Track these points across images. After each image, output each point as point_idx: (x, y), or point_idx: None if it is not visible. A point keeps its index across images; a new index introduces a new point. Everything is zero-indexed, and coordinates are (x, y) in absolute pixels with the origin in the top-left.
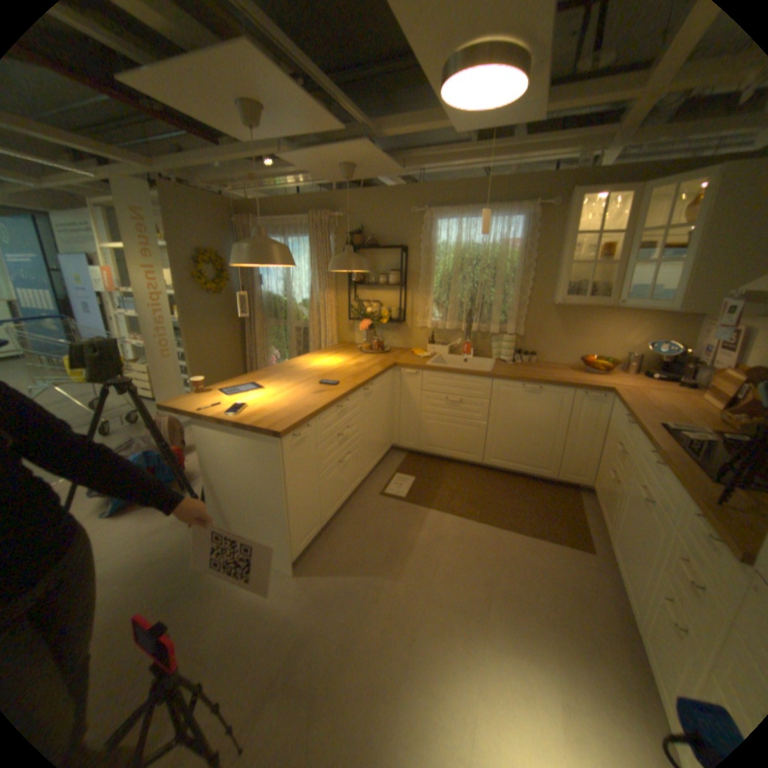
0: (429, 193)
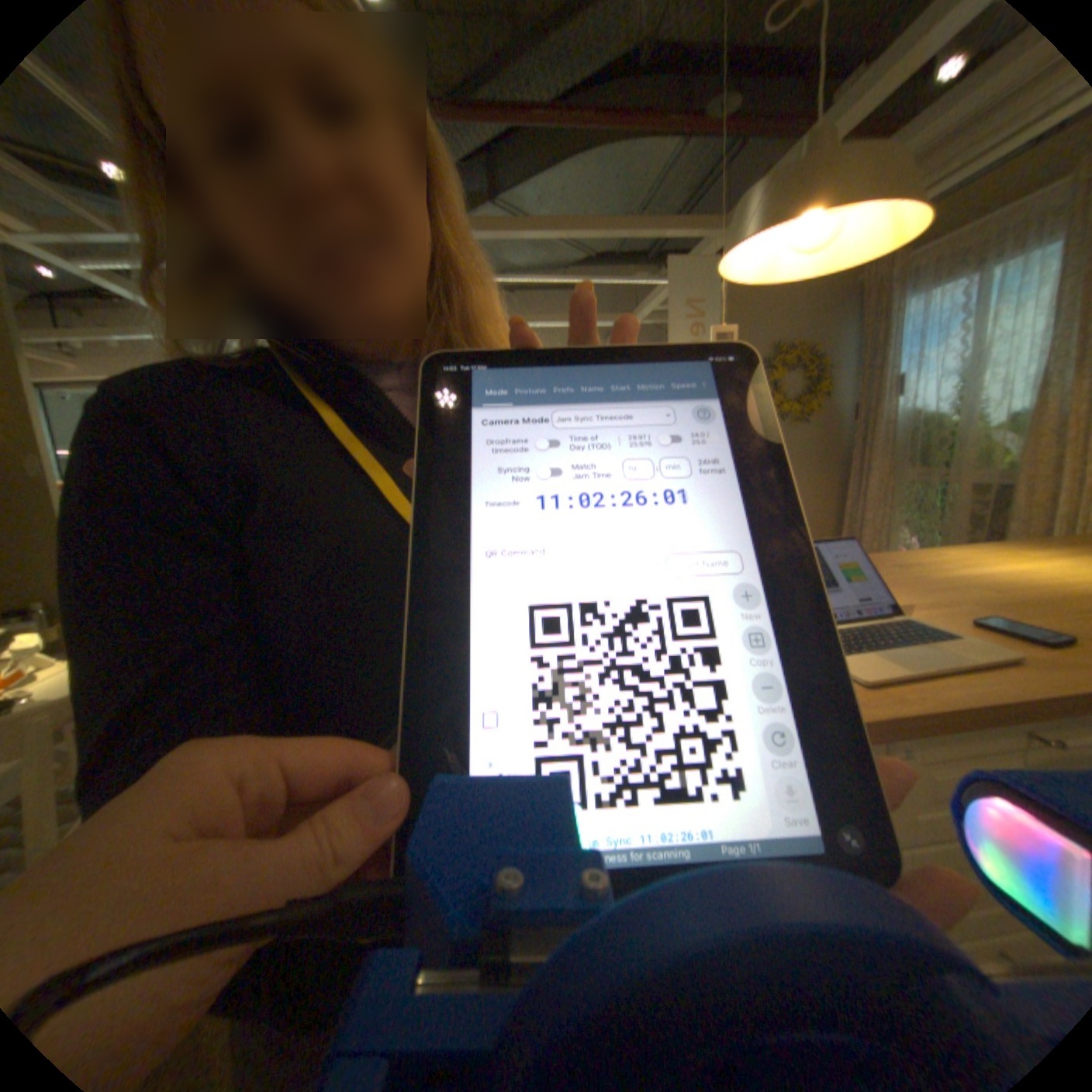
0: None
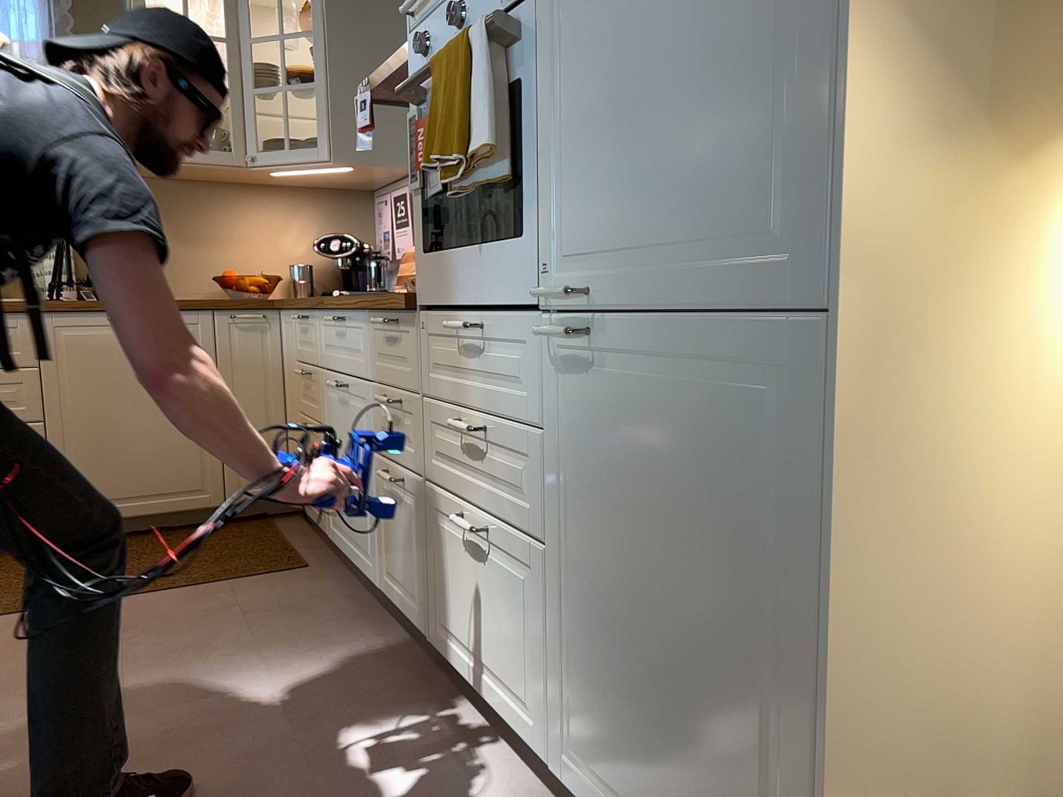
0: None
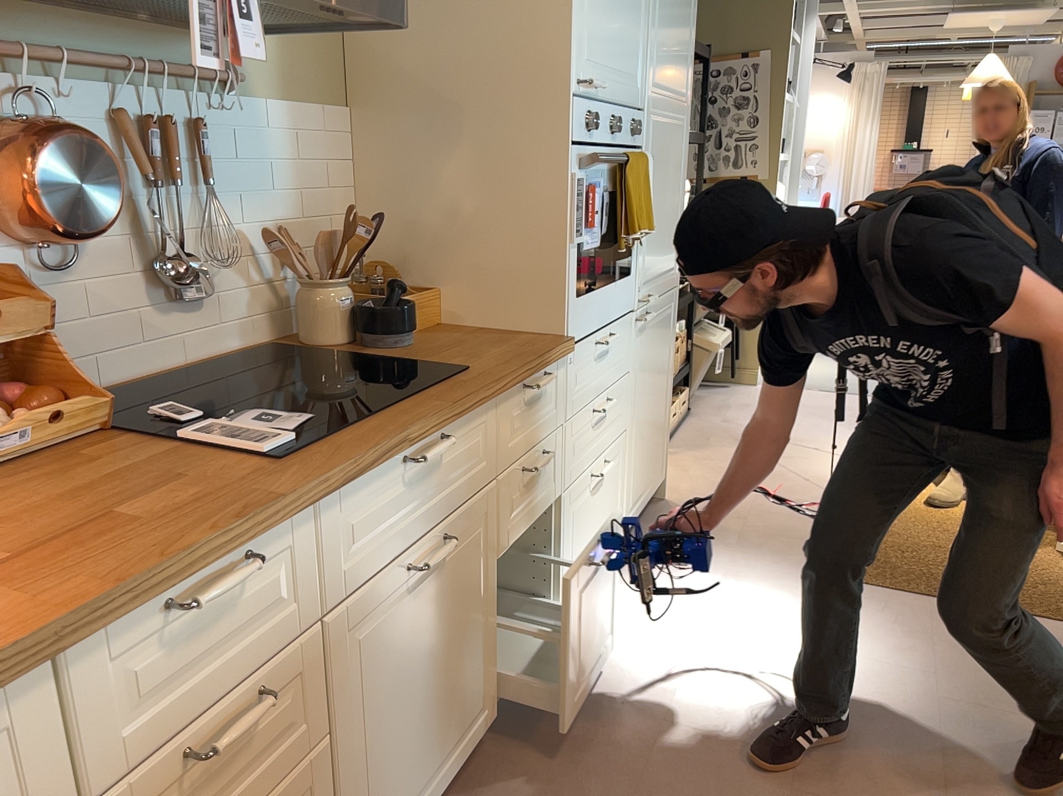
0: None
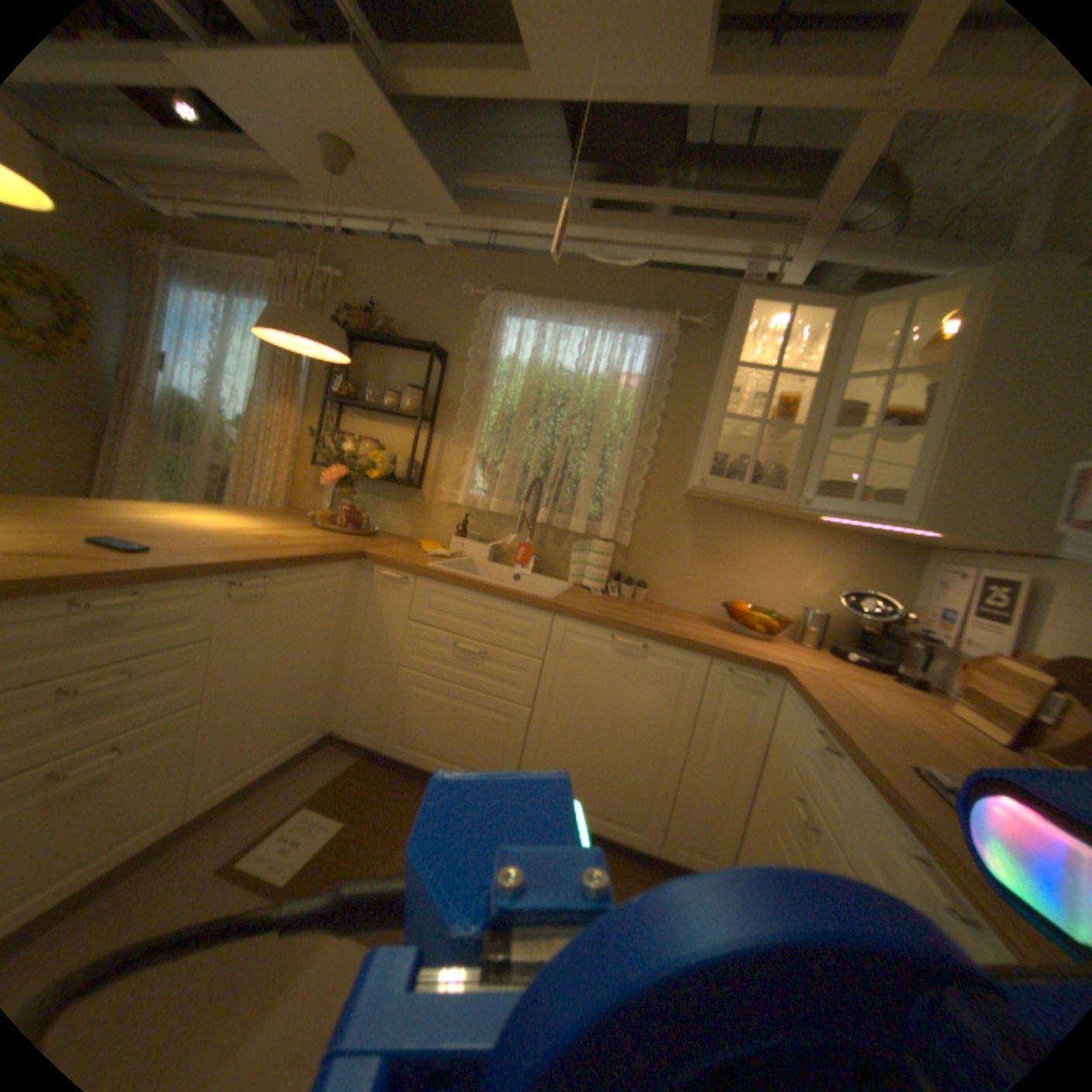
0: (501, 270)
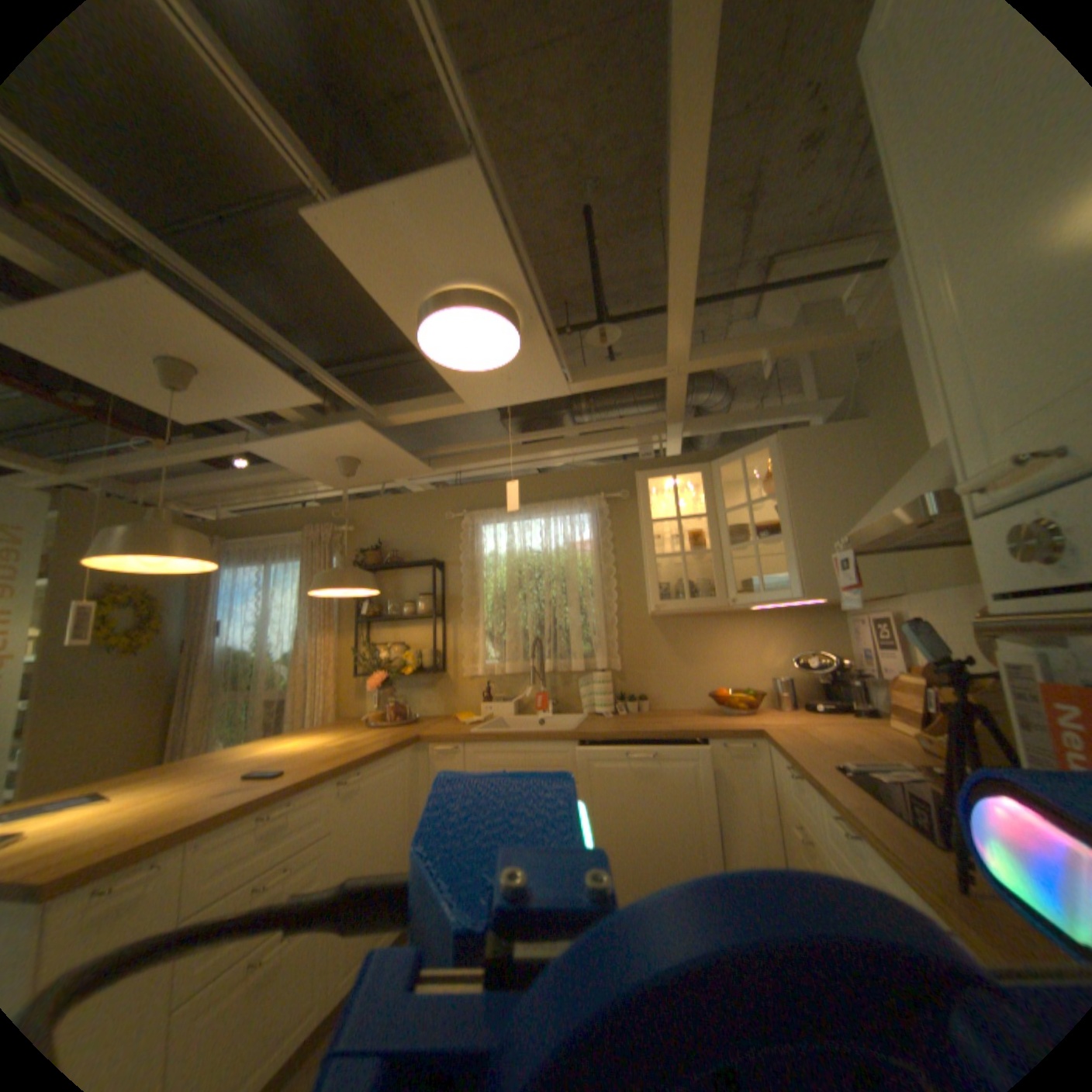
0: (469, 495)
